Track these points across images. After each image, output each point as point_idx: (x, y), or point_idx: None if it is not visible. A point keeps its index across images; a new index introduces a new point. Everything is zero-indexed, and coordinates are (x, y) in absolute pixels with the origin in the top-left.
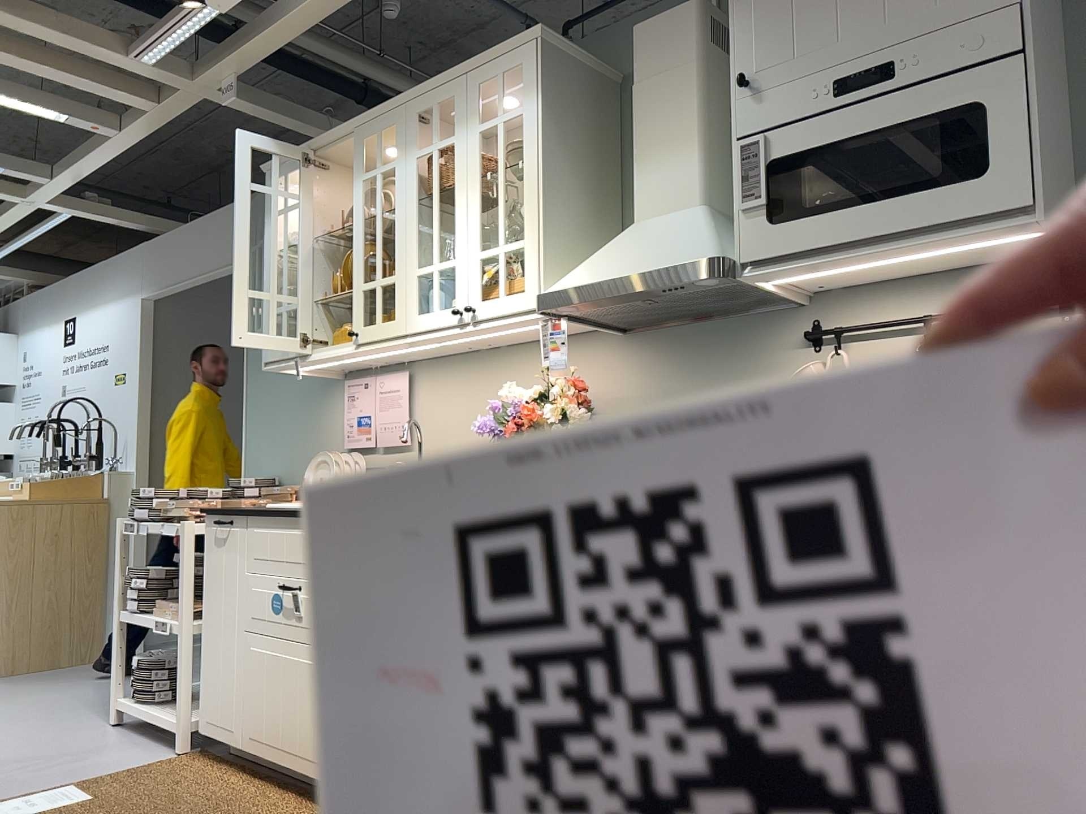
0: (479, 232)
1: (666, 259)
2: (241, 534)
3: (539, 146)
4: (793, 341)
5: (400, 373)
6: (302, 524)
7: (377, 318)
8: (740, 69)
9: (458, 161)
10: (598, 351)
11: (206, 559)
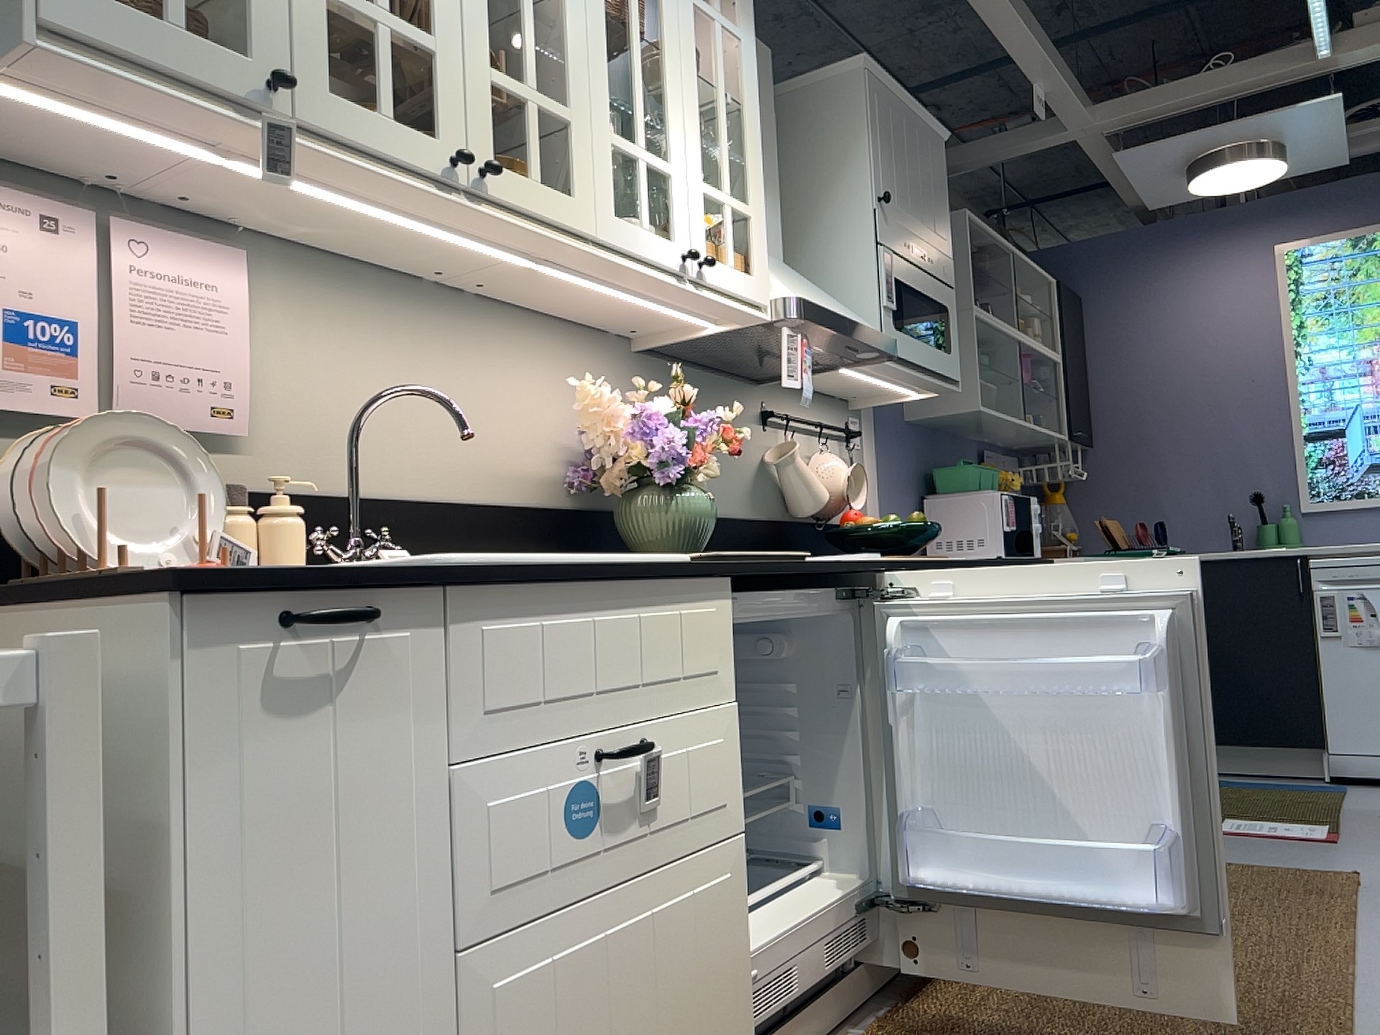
0: (702, 152)
1: (861, 320)
2: (413, 652)
3: (758, 101)
4: (757, 415)
5: (219, 246)
6: (635, 596)
7: (535, 170)
8: (878, 185)
9: (670, 14)
10: (609, 363)
11: (170, 794)
